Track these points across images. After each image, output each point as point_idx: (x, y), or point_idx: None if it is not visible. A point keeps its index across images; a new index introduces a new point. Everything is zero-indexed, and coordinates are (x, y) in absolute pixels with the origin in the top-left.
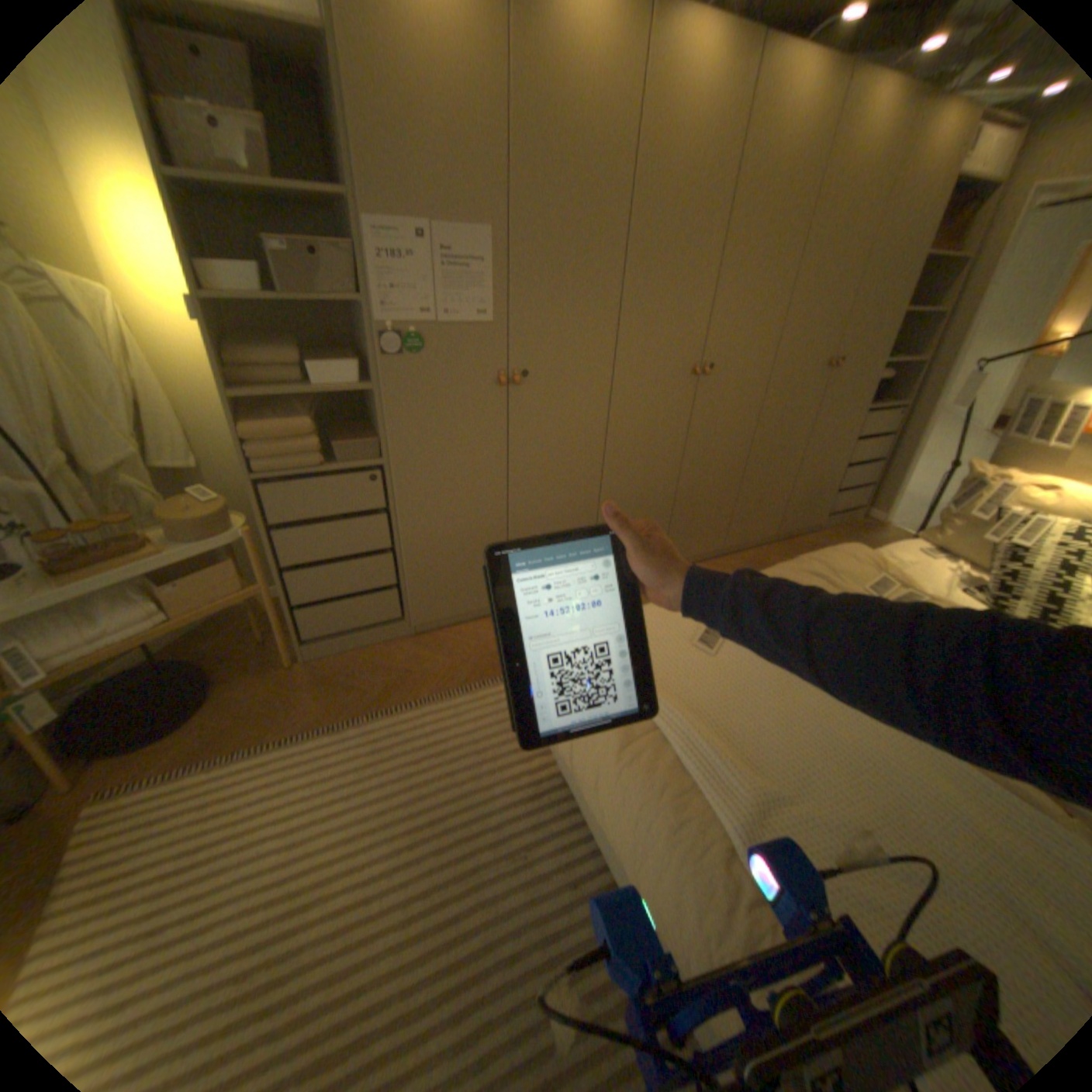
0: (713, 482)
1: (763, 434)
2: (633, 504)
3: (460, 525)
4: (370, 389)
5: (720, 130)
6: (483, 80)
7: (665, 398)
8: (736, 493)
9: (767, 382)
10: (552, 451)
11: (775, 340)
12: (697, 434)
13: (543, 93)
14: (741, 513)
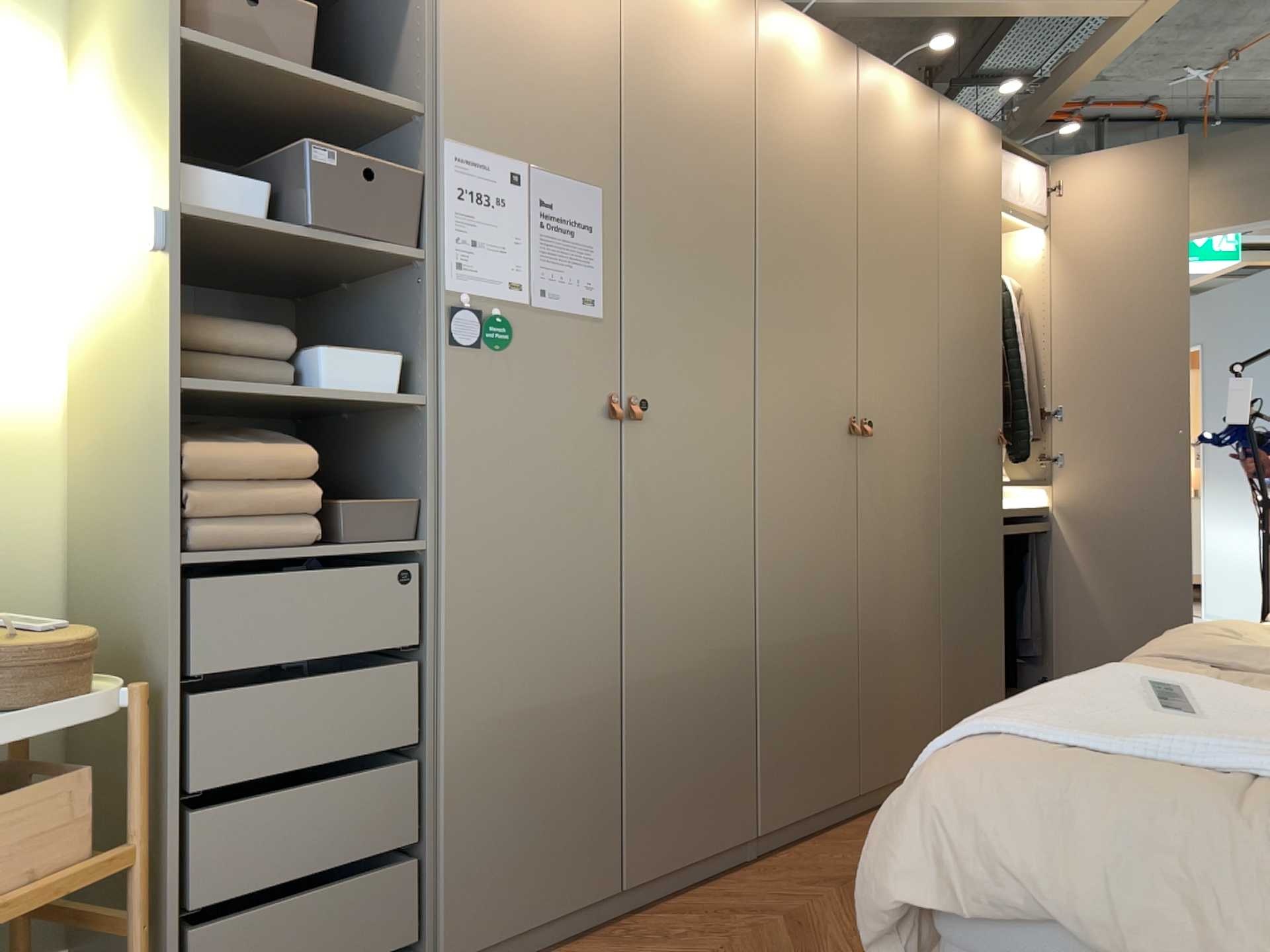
0: (907, 619)
1: (951, 538)
2: (807, 656)
3: (544, 688)
4: (419, 400)
5: (836, 128)
6: (596, 22)
7: (827, 463)
8: (938, 642)
9: (940, 453)
10: (686, 540)
11: (937, 393)
12: (872, 529)
13: (658, 49)
14: (952, 682)
